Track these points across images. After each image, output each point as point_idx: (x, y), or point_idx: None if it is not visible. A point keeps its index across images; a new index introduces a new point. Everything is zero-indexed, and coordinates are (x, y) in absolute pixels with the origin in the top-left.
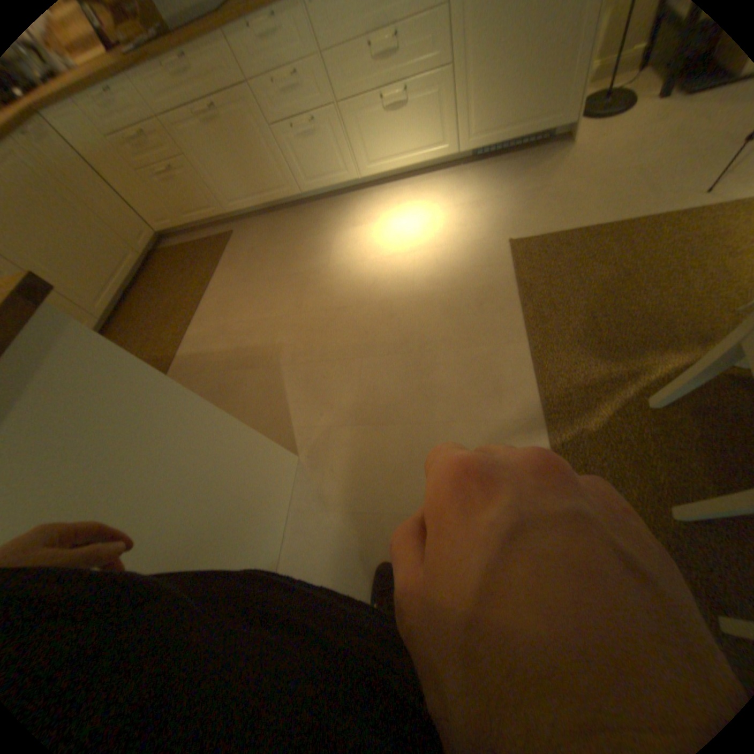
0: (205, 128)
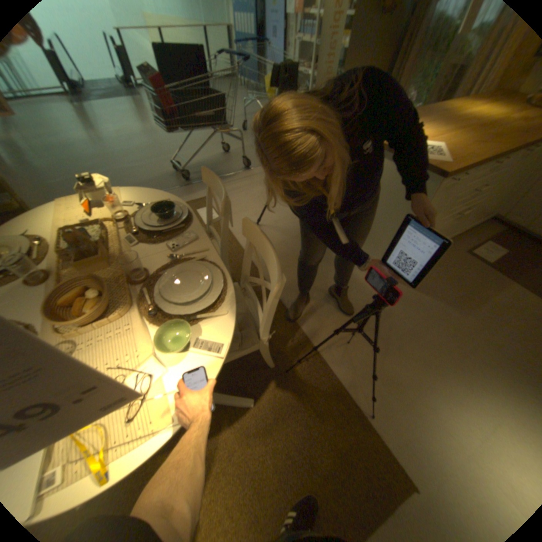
0: None
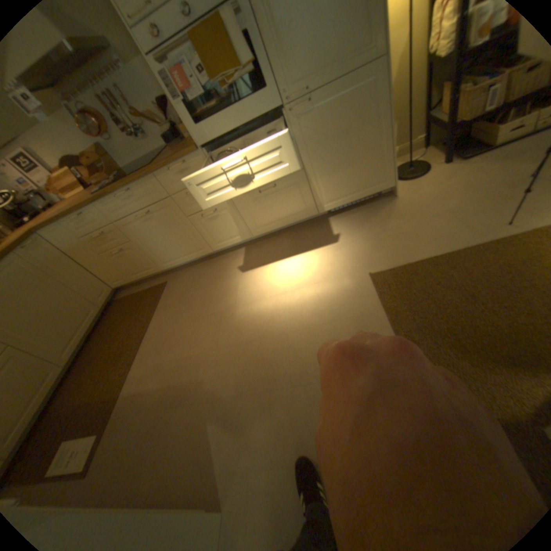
0: (146, 225)
